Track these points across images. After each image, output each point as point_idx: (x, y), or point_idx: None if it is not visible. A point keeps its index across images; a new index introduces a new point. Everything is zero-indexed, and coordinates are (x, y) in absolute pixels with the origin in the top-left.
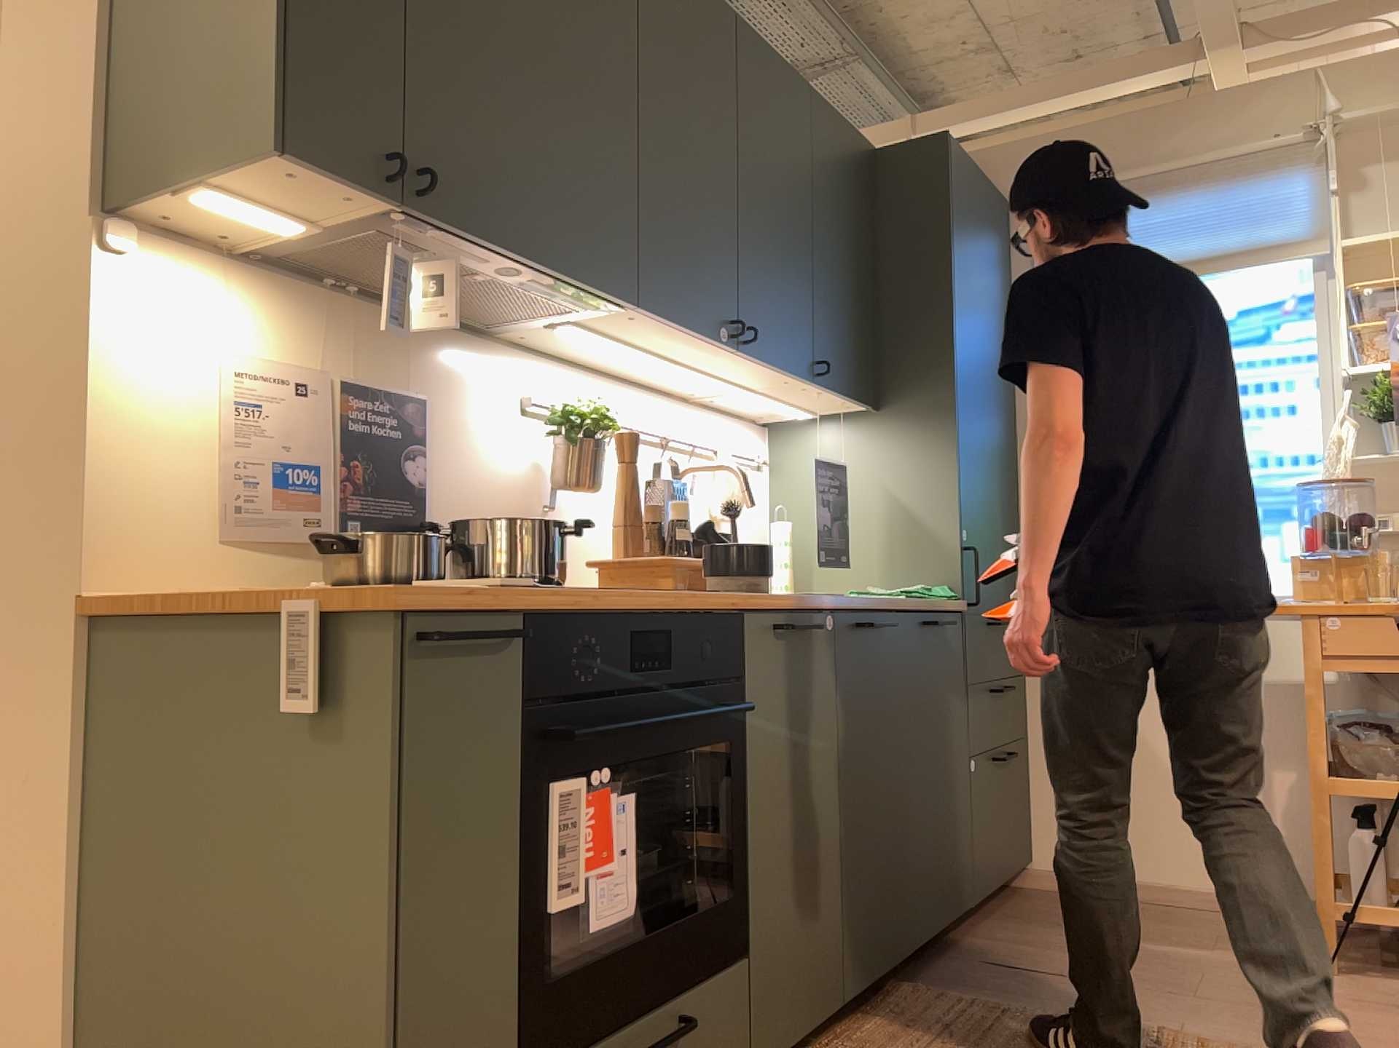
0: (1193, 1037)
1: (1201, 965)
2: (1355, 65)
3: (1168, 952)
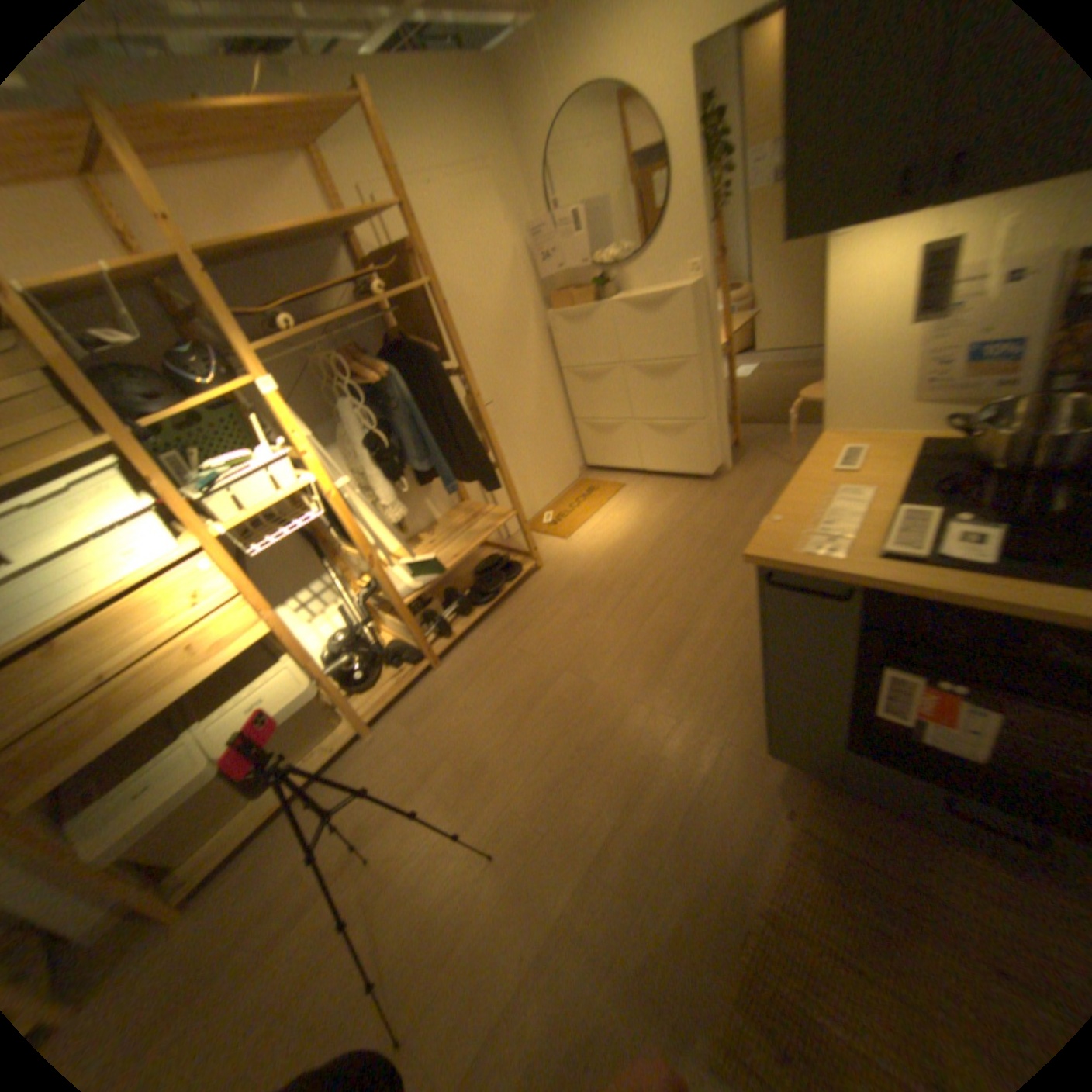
0: None
1: None
2: None
3: None
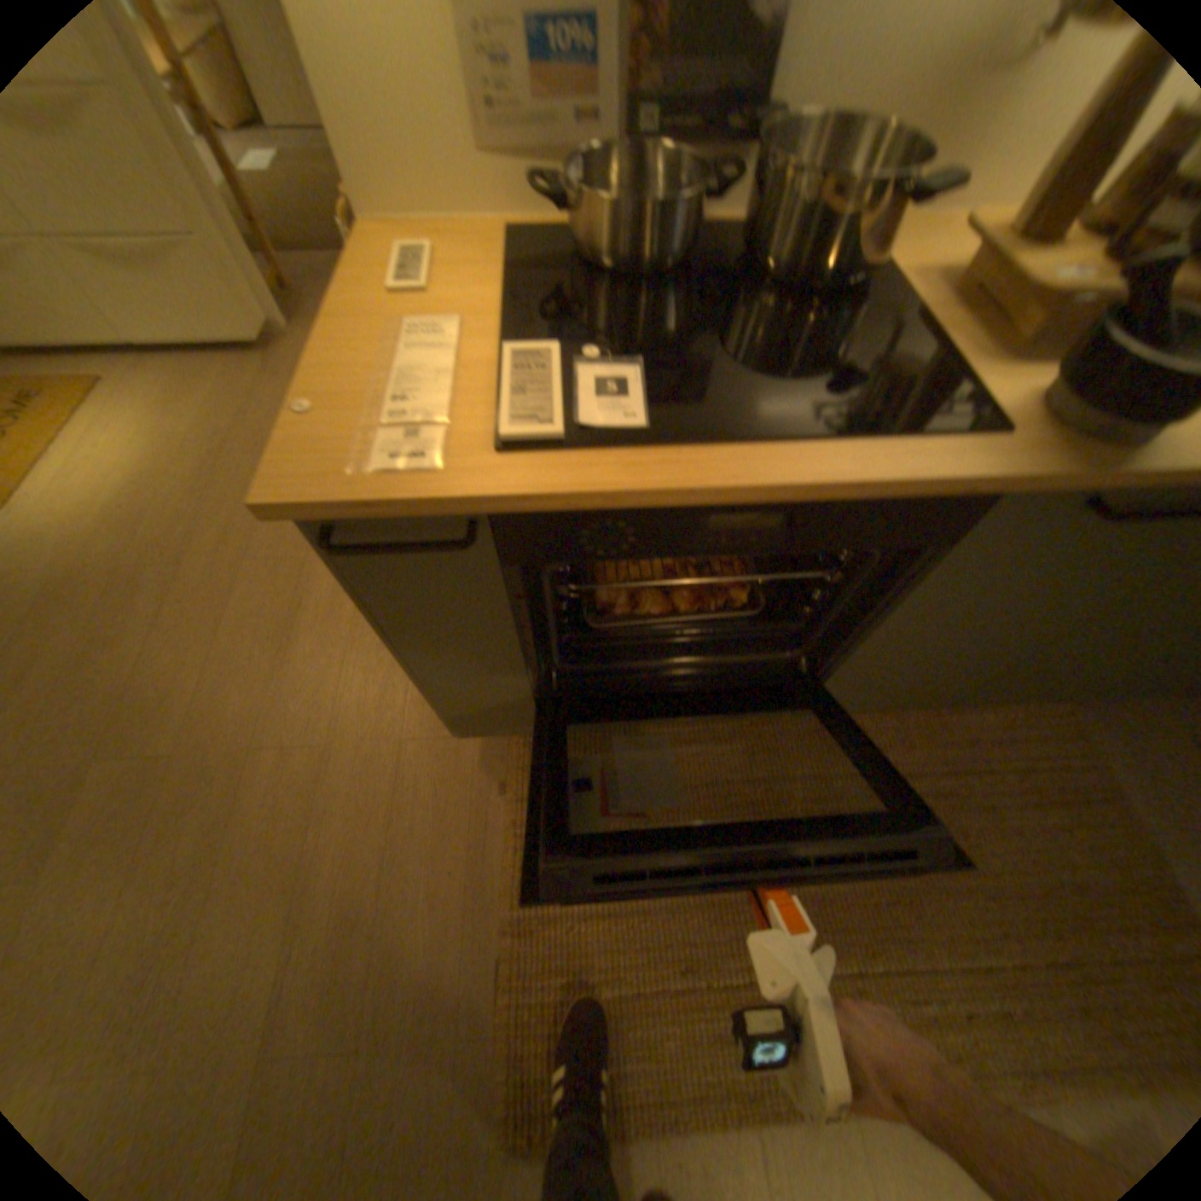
0: None
1: None
2: None
3: None
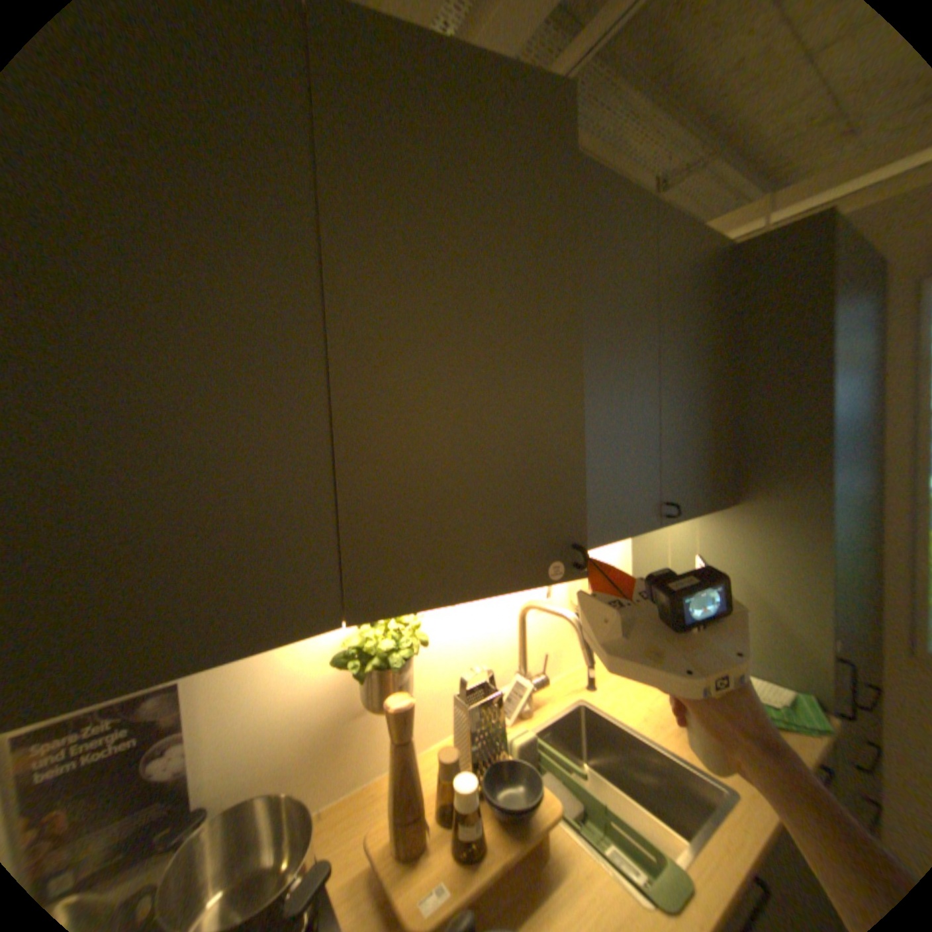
0: None
1: None
2: None
3: None
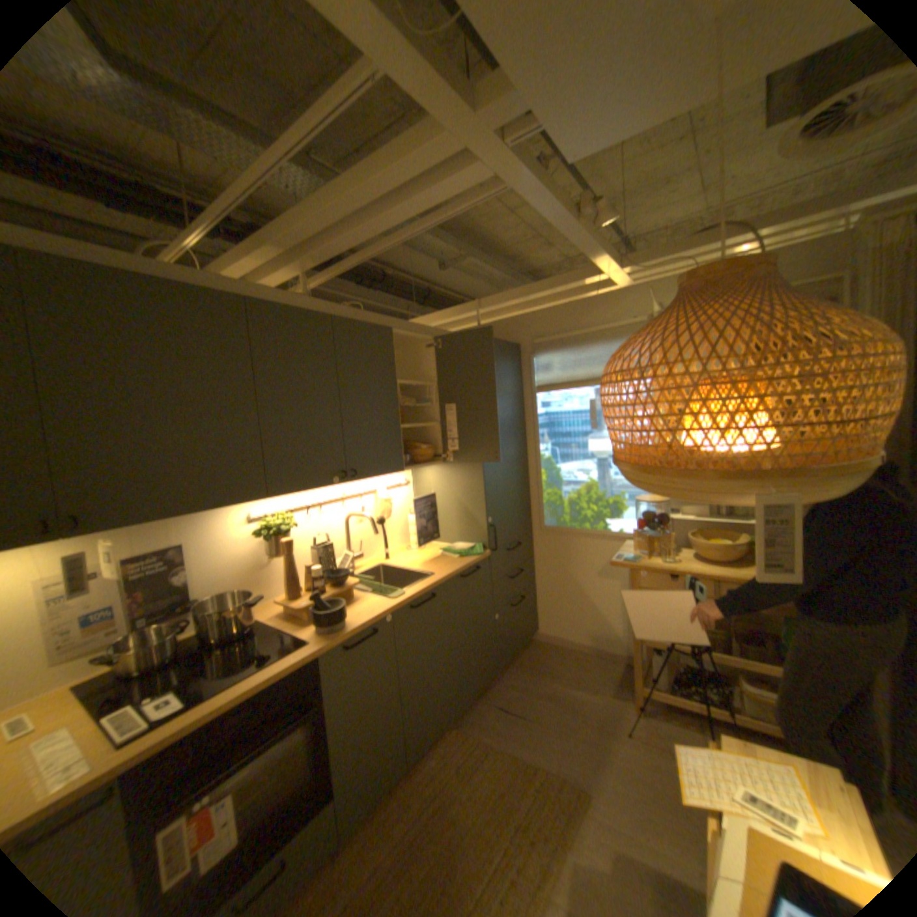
0: (559, 780)
1: (586, 711)
2: (676, 277)
3: (575, 699)
